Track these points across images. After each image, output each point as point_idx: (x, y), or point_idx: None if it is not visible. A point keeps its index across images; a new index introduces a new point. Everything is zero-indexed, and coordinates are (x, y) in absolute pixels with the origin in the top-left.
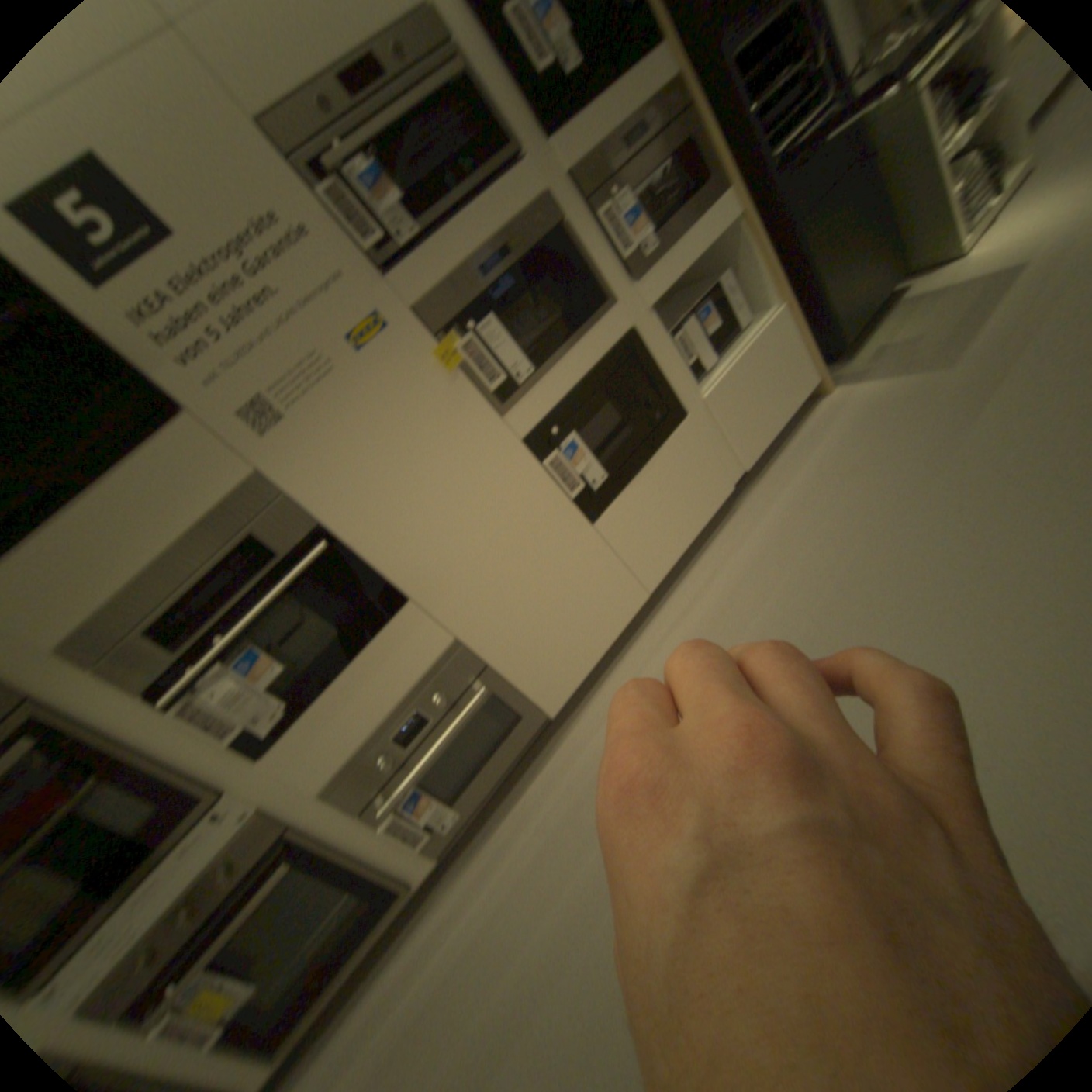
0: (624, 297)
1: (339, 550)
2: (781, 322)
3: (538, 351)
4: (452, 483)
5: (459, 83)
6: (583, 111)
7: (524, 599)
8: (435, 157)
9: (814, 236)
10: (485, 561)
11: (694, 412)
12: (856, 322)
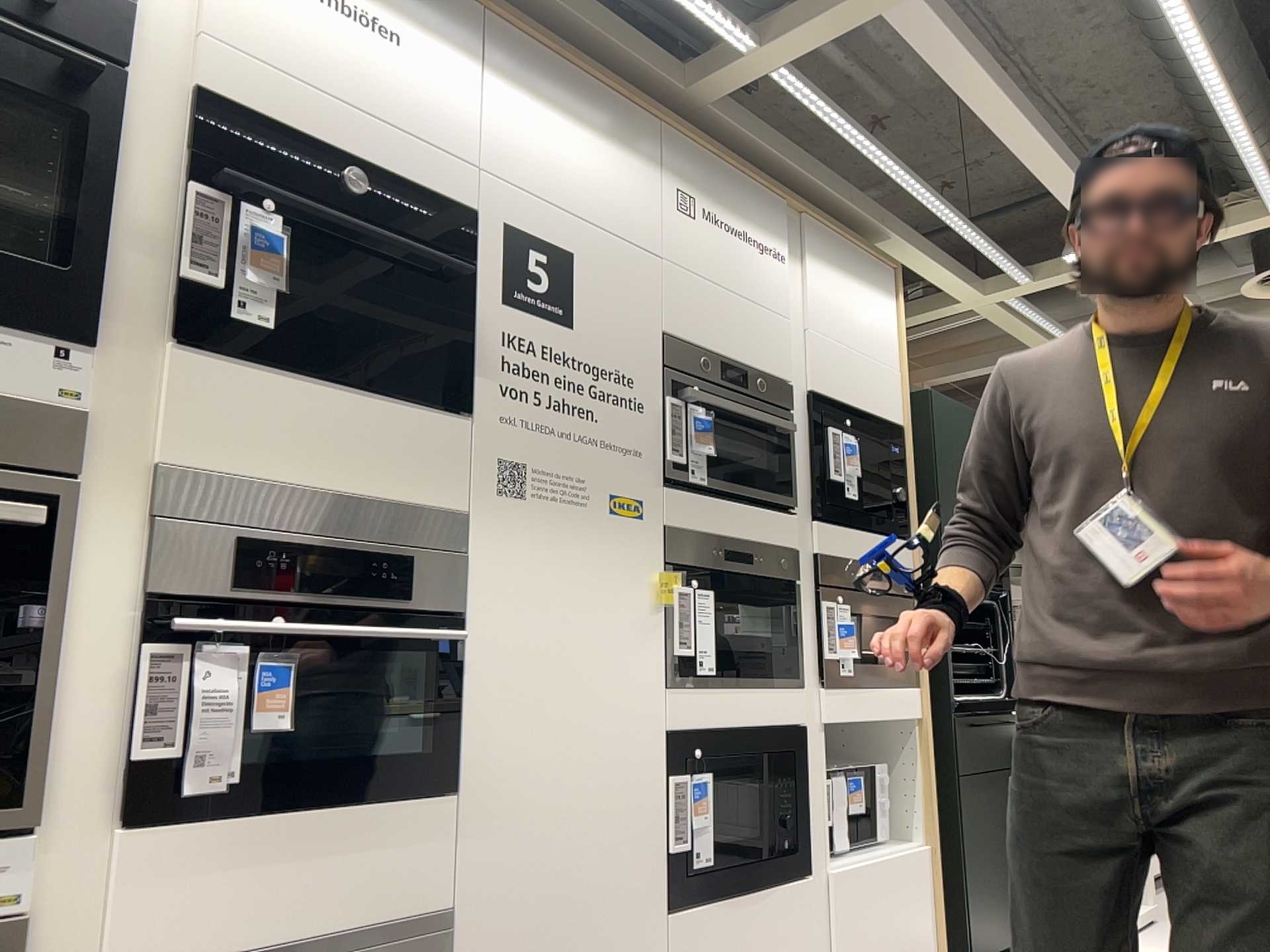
0: (807, 689)
1: (447, 658)
2: (919, 860)
3: (725, 661)
4: (585, 705)
5: (782, 433)
6: (841, 526)
7: (547, 940)
8: (739, 453)
9: (966, 799)
10: (549, 833)
11: (814, 879)
12: (981, 937)
